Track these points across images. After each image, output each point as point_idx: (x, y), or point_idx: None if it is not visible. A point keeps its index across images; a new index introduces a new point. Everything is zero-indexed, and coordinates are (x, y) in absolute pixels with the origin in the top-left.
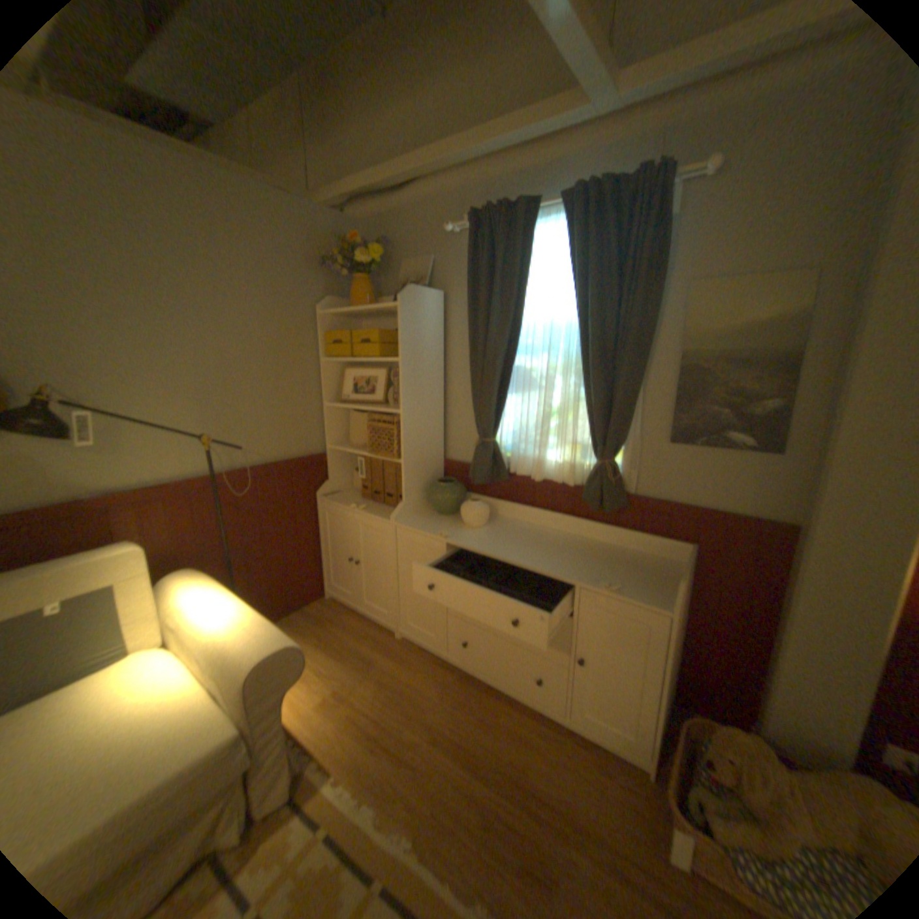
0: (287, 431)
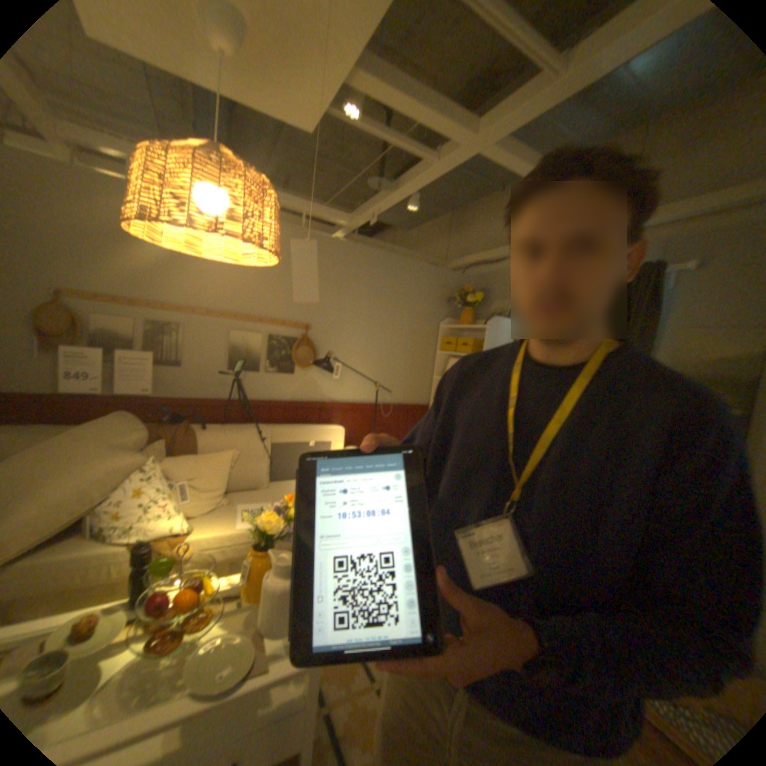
0: (411, 388)
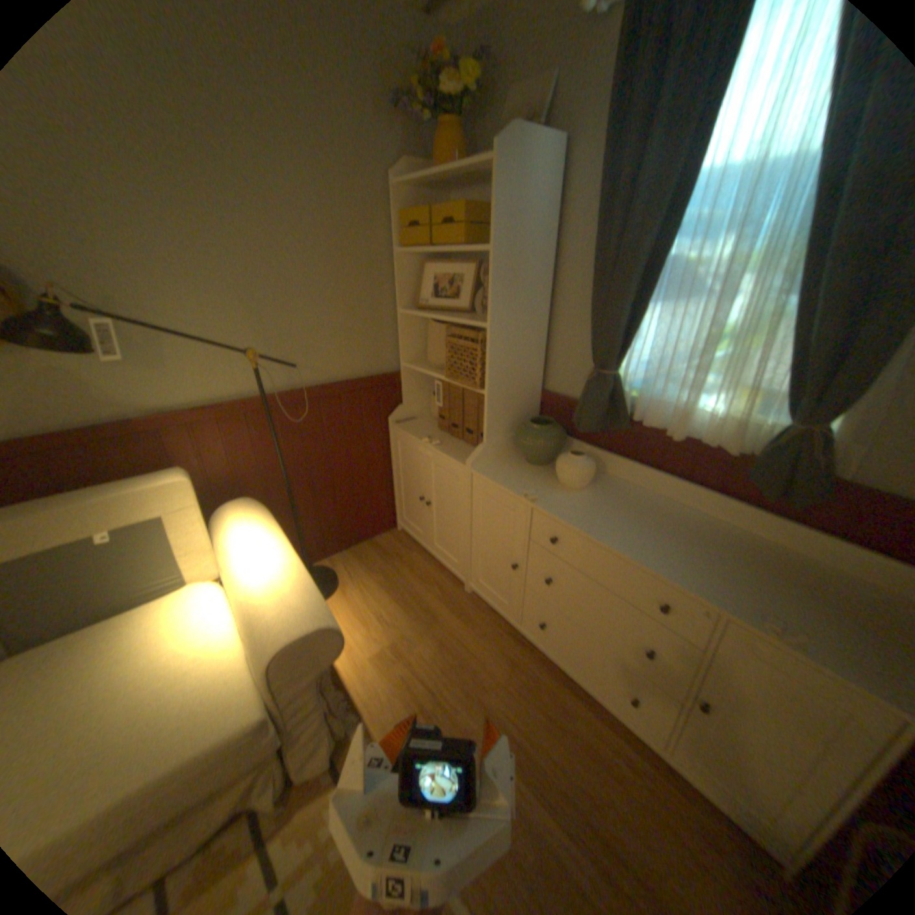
0: (354, 342)
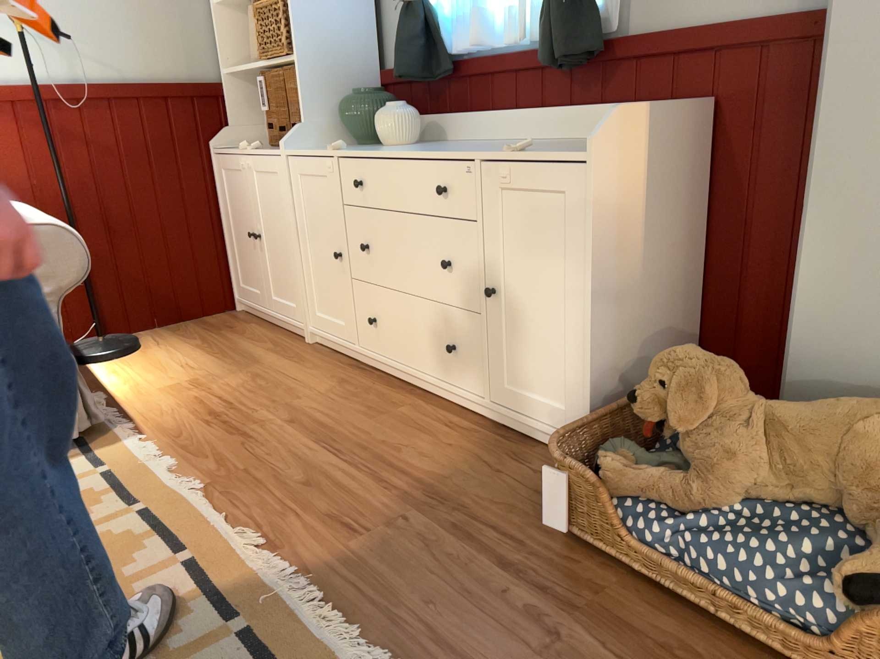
0: (157, 42)
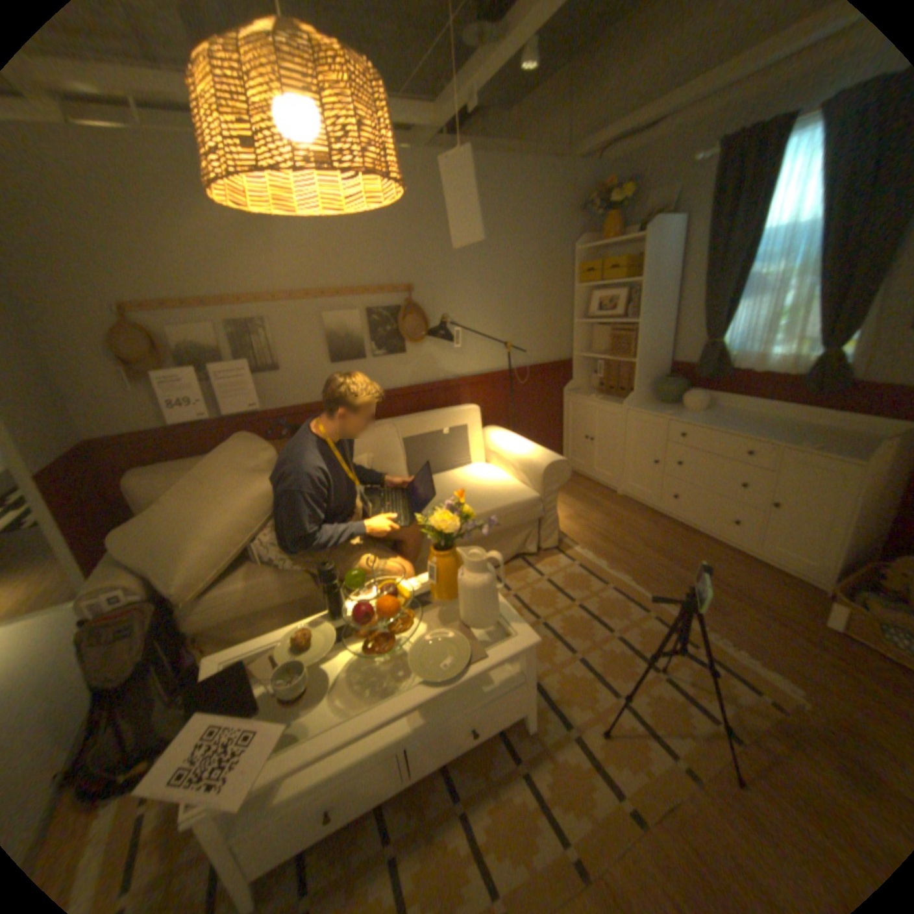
0: (547, 343)
